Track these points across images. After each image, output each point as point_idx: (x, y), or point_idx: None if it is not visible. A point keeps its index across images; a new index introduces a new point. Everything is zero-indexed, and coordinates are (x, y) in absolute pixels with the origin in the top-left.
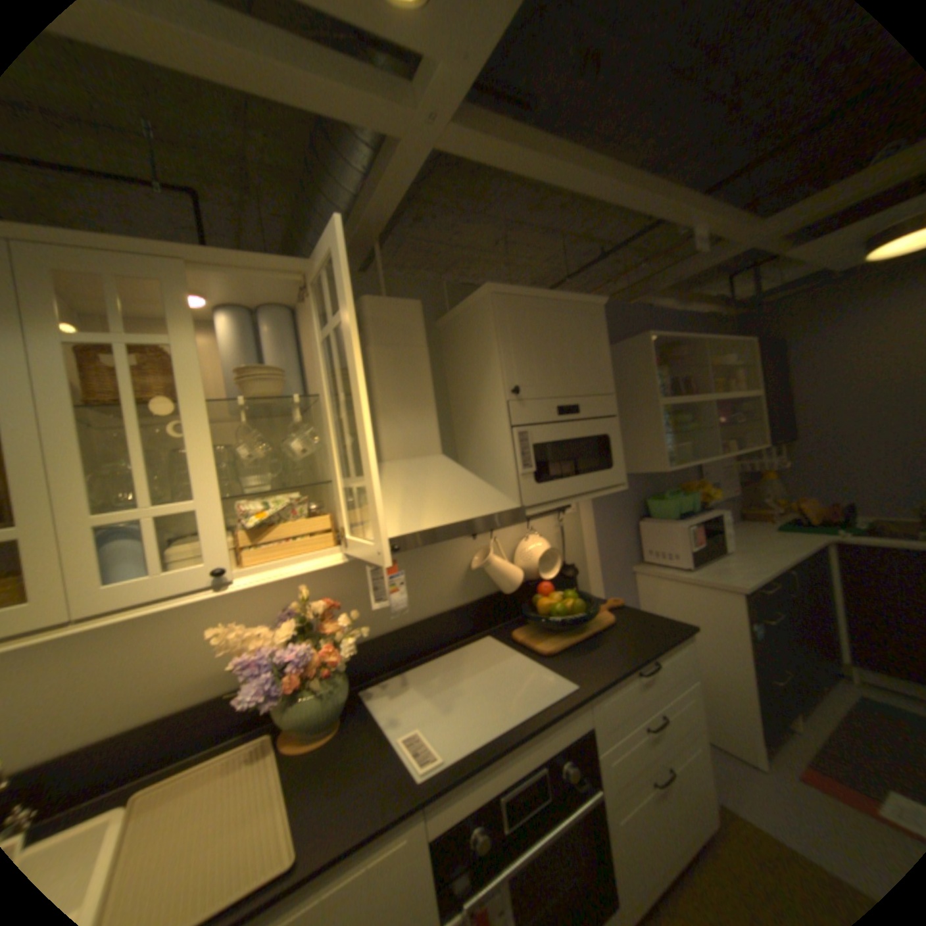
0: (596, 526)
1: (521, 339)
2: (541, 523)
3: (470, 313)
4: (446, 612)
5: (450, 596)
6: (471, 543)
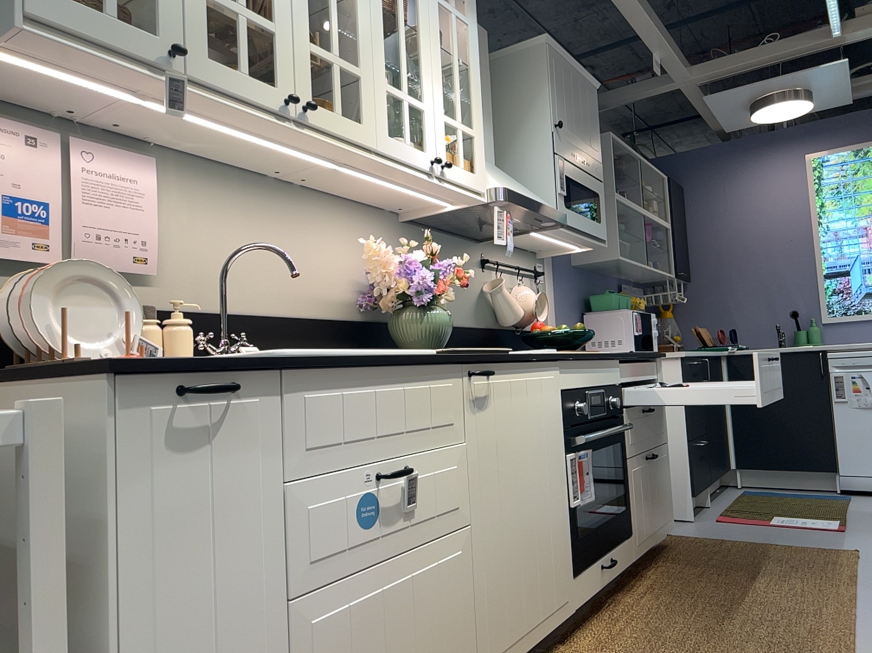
0: (557, 305)
1: (560, 89)
2: (524, 281)
3: (516, 59)
4: (467, 327)
5: (469, 315)
6: (482, 273)
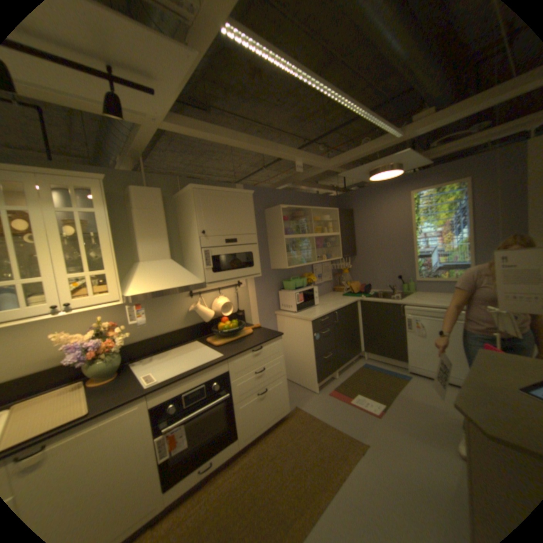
0: (256, 293)
1: (207, 209)
2: (227, 291)
3: (186, 195)
4: (176, 330)
5: (179, 323)
6: (190, 300)
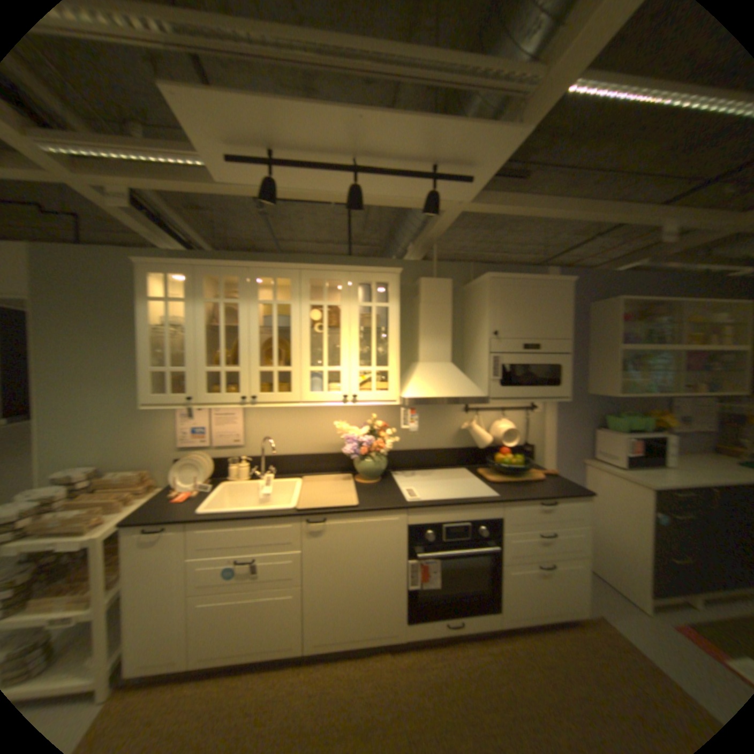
0: (556, 425)
1: (503, 304)
2: (512, 414)
3: (478, 286)
4: (441, 449)
5: (445, 441)
6: (462, 416)
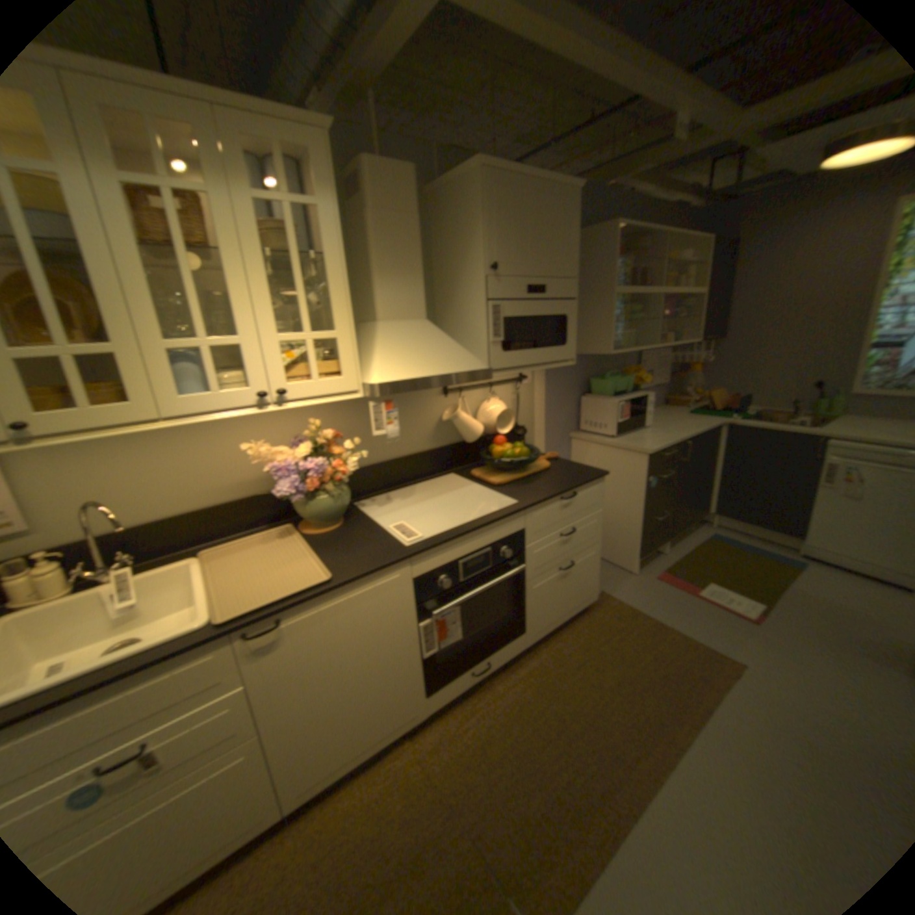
0: (546, 397)
1: (504, 217)
2: (502, 390)
3: (460, 184)
4: (421, 453)
5: (425, 441)
6: (444, 401)
